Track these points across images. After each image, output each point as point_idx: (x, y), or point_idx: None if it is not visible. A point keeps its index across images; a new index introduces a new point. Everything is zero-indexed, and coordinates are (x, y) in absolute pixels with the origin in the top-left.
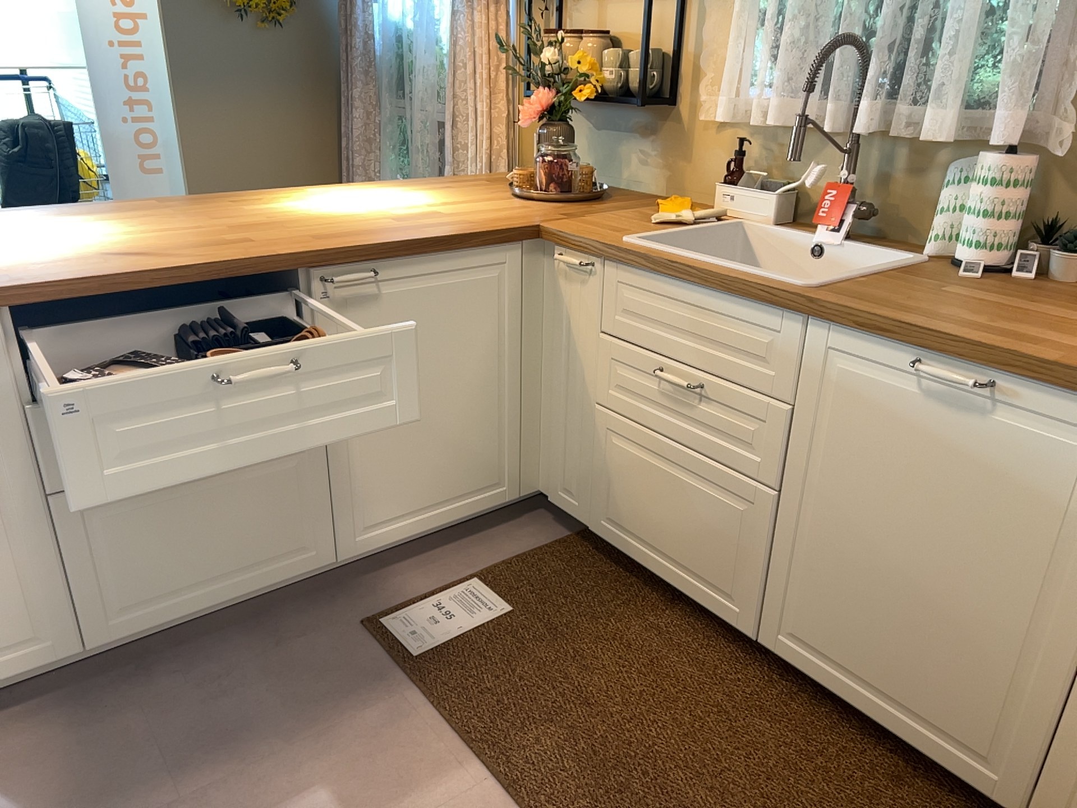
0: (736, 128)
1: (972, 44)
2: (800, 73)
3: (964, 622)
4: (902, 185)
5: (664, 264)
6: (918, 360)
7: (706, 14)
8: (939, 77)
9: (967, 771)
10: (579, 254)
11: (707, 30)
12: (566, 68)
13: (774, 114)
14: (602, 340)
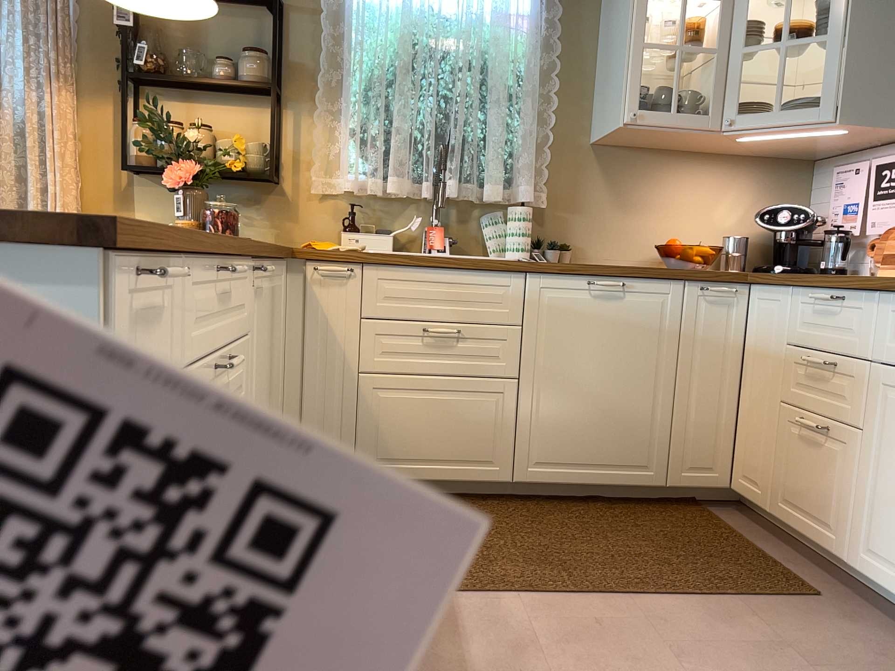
0: (338, 197)
1: (501, 152)
2: (405, 162)
3: (629, 402)
4: (458, 226)
5: (424, 259)
6: (591, 280)
7: (305, 124)
8: (488, 167)
9: (641, 479)
10: (335, 265)
11: (317, 134)
12: (198, 147)
13: (395, 184)
14: (362, 324)
